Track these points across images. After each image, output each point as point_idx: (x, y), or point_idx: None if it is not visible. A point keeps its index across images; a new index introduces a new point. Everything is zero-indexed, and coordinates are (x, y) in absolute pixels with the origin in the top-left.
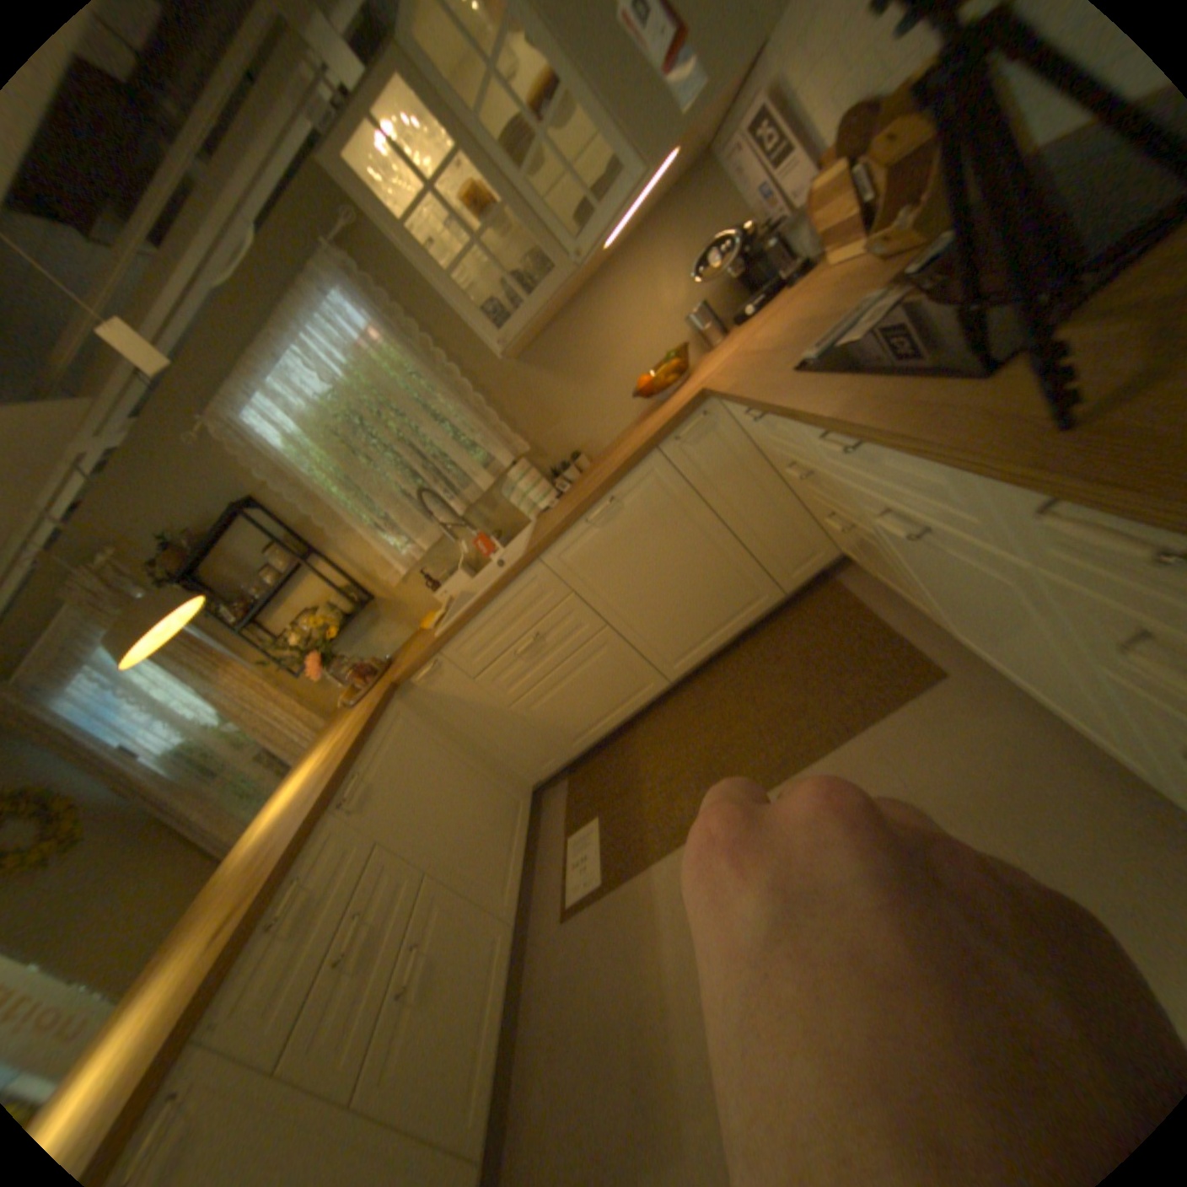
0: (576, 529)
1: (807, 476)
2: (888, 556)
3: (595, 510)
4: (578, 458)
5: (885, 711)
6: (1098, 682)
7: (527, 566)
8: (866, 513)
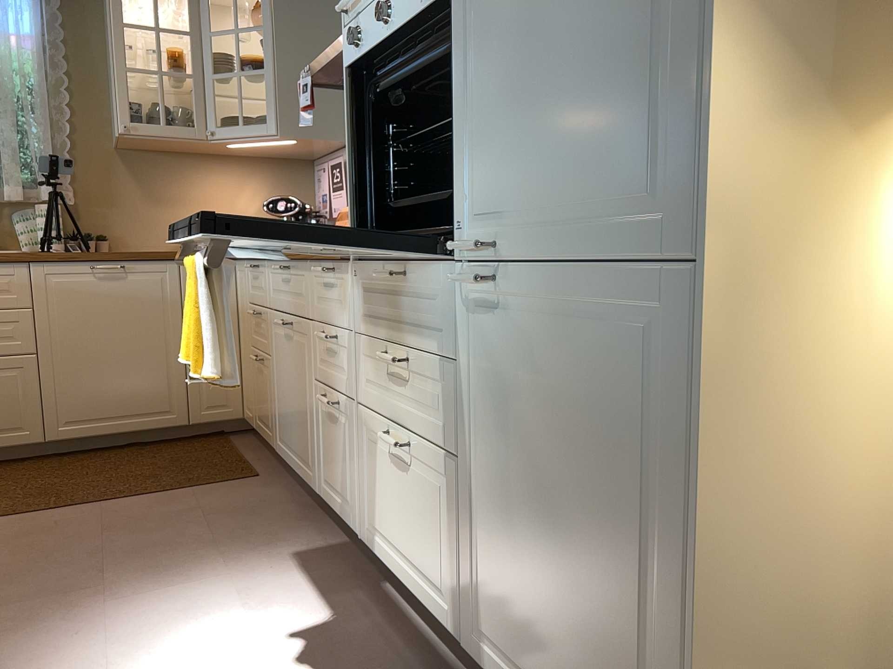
0: (78, 266)
1: (256, 313)
2: (269, 383)
3: (104, 264)
4: (102, 241)
5: (210, 483)
6: (312, 400)
7: (14, 261)
8: (272, 338)
